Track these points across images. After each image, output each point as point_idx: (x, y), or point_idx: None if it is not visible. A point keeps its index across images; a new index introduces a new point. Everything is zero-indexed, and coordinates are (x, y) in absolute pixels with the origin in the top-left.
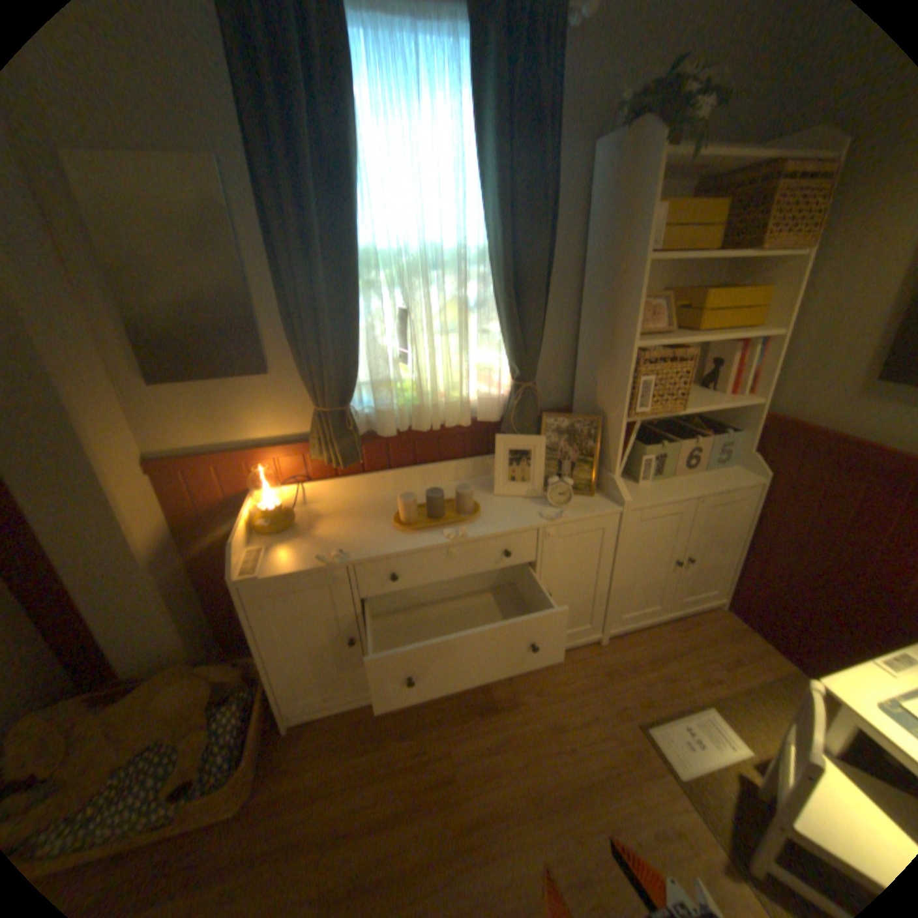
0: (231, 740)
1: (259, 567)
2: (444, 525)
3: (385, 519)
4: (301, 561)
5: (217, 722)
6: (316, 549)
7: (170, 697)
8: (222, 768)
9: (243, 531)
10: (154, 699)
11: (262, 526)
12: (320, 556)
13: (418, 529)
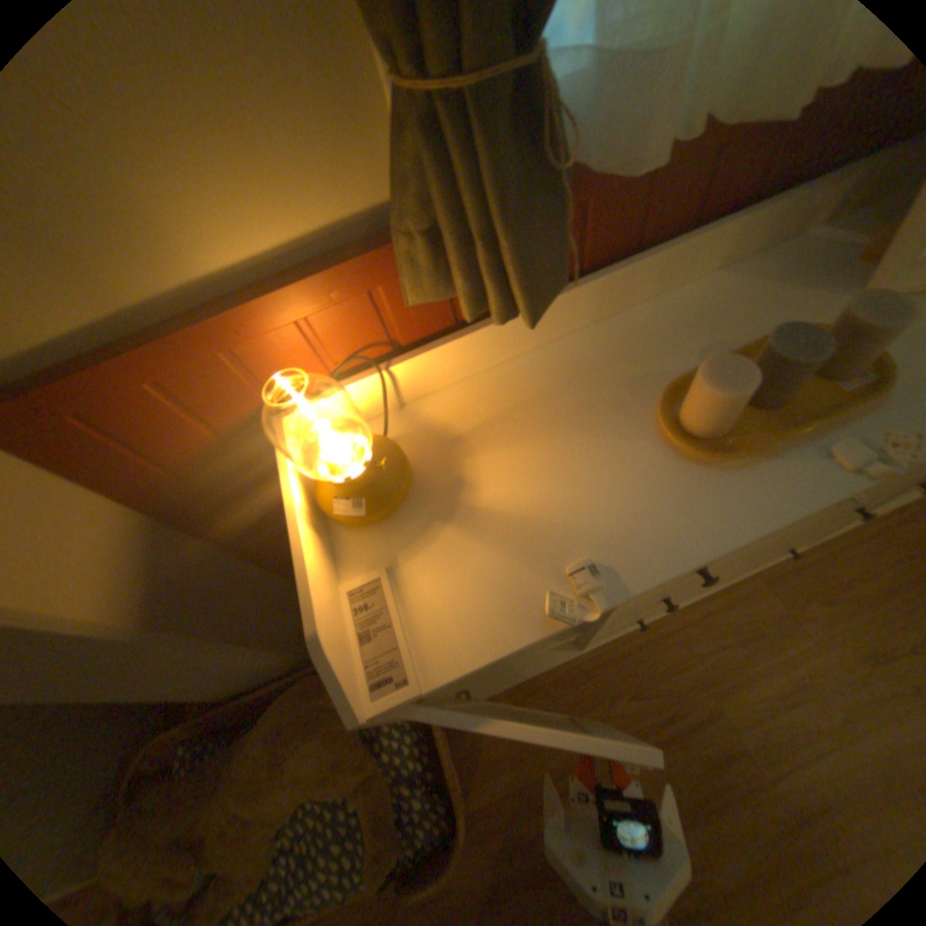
0: (417, 763)
1: (408, 647)
2: (810, 419)
3: (630, 421)
4: (499, 605)
5: (386, 747)
6: (515, 552)
7: (307, 759)
8: (424, 809)
9: (313, 531)
10: (285, 766)
11: (353, 514)
12: (551, 592)
13: (761, 451)
